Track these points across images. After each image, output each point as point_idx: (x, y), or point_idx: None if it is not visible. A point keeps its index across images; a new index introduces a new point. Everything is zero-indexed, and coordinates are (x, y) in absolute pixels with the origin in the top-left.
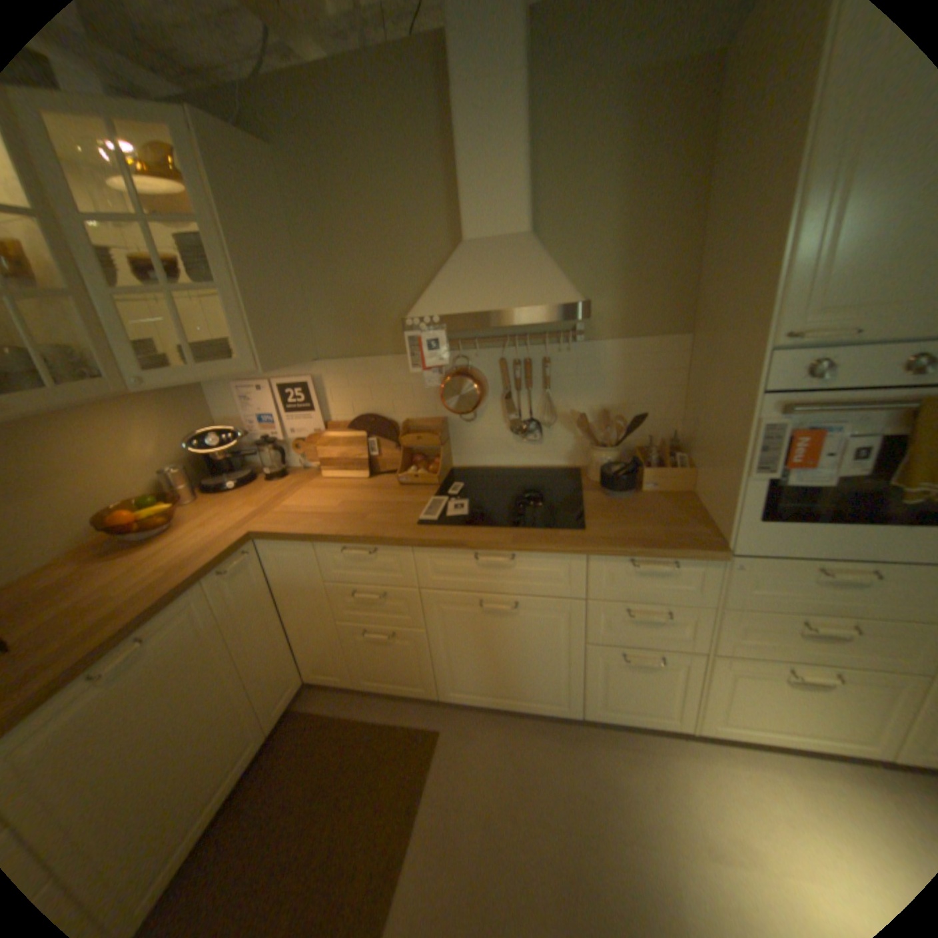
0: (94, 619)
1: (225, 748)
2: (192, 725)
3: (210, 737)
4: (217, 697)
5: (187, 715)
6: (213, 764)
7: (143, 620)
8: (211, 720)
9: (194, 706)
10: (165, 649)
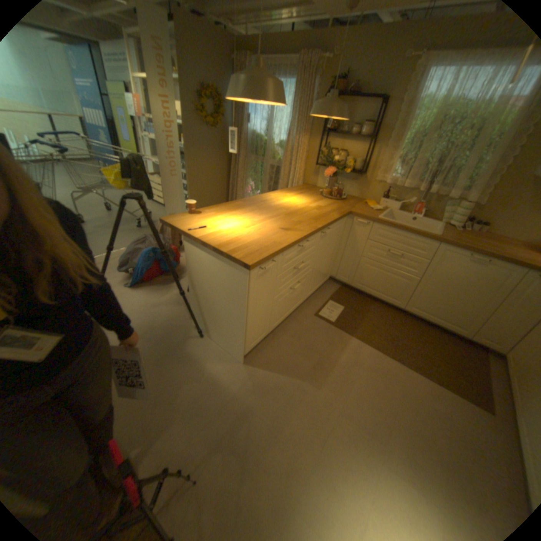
0: (494, 248)
1: (462, 318)
2: (467, 299)
3: (465, 309)
4: (481, 304)
5: (470, 294)
6: (455, 315)
7: (499, 257)
8: (471, 306)
9: (474, 296)
10: (491, 272)
